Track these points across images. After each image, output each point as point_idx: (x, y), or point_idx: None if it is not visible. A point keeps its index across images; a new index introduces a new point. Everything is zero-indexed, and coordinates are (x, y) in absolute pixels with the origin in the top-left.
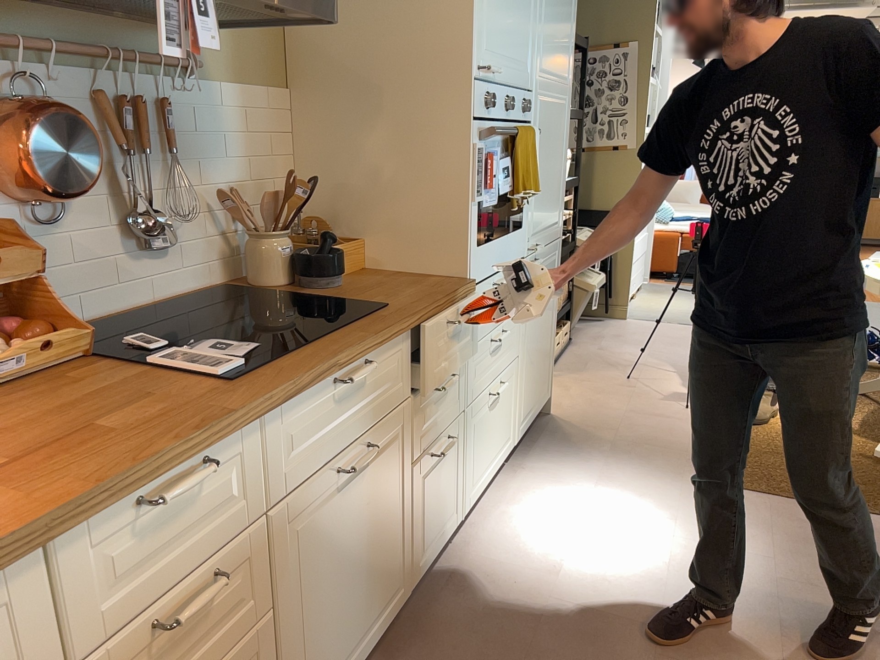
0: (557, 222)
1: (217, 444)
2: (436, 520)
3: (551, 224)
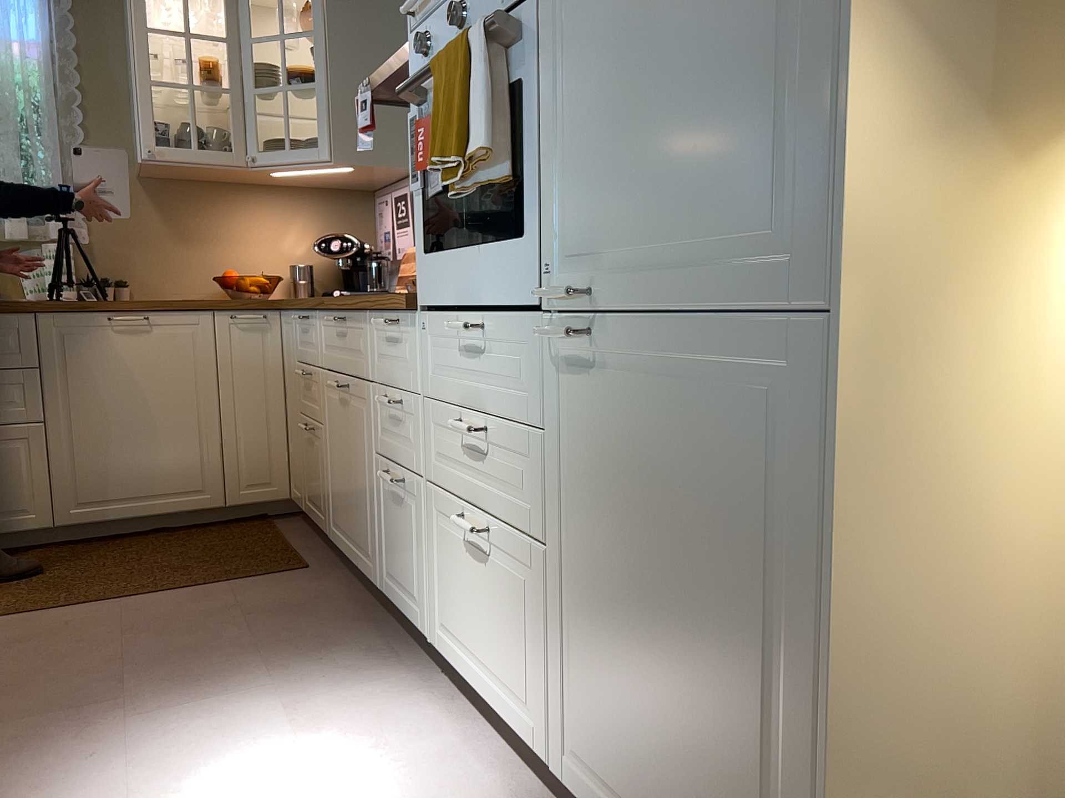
0: (771, 239)
1: (305, 310)
2: (399, 568)
3: (706, 246)
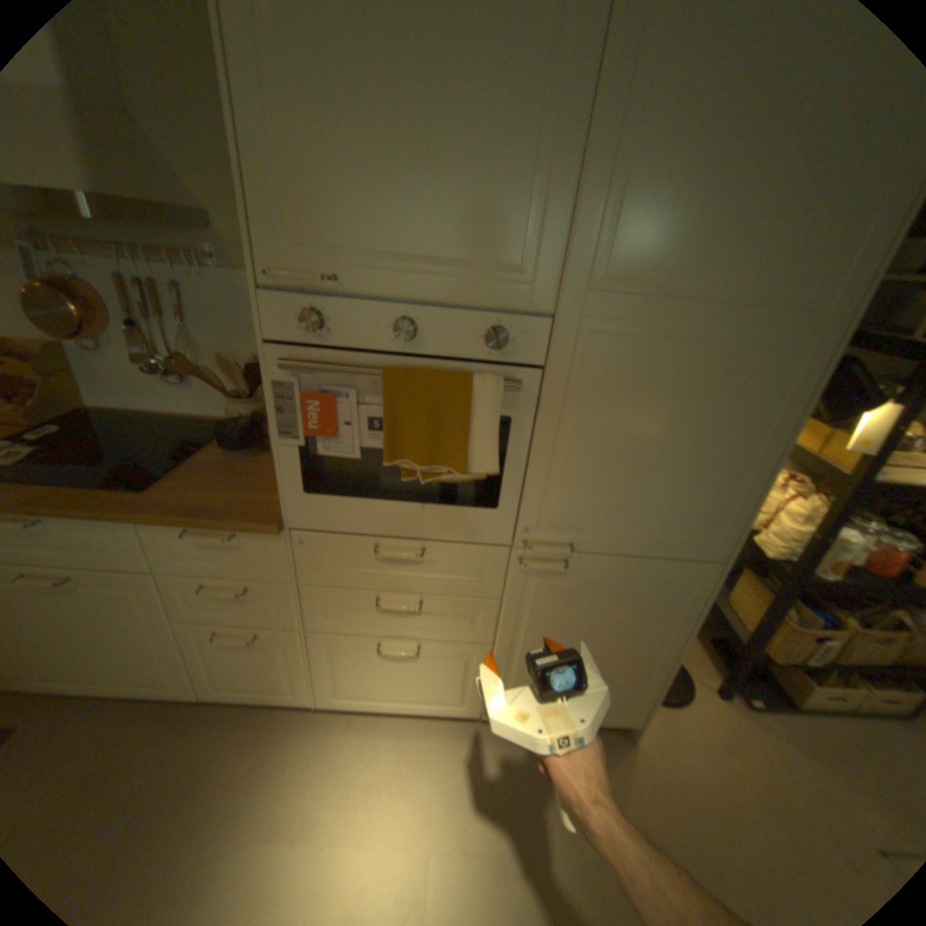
0: (698, 538)
1: None
2: (244, 684)
3: (659, 535)
